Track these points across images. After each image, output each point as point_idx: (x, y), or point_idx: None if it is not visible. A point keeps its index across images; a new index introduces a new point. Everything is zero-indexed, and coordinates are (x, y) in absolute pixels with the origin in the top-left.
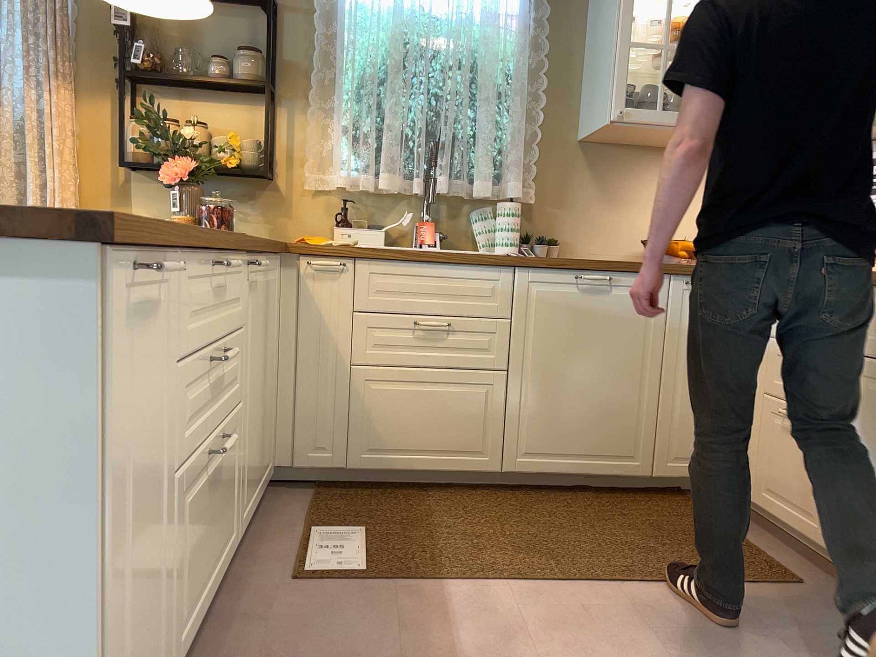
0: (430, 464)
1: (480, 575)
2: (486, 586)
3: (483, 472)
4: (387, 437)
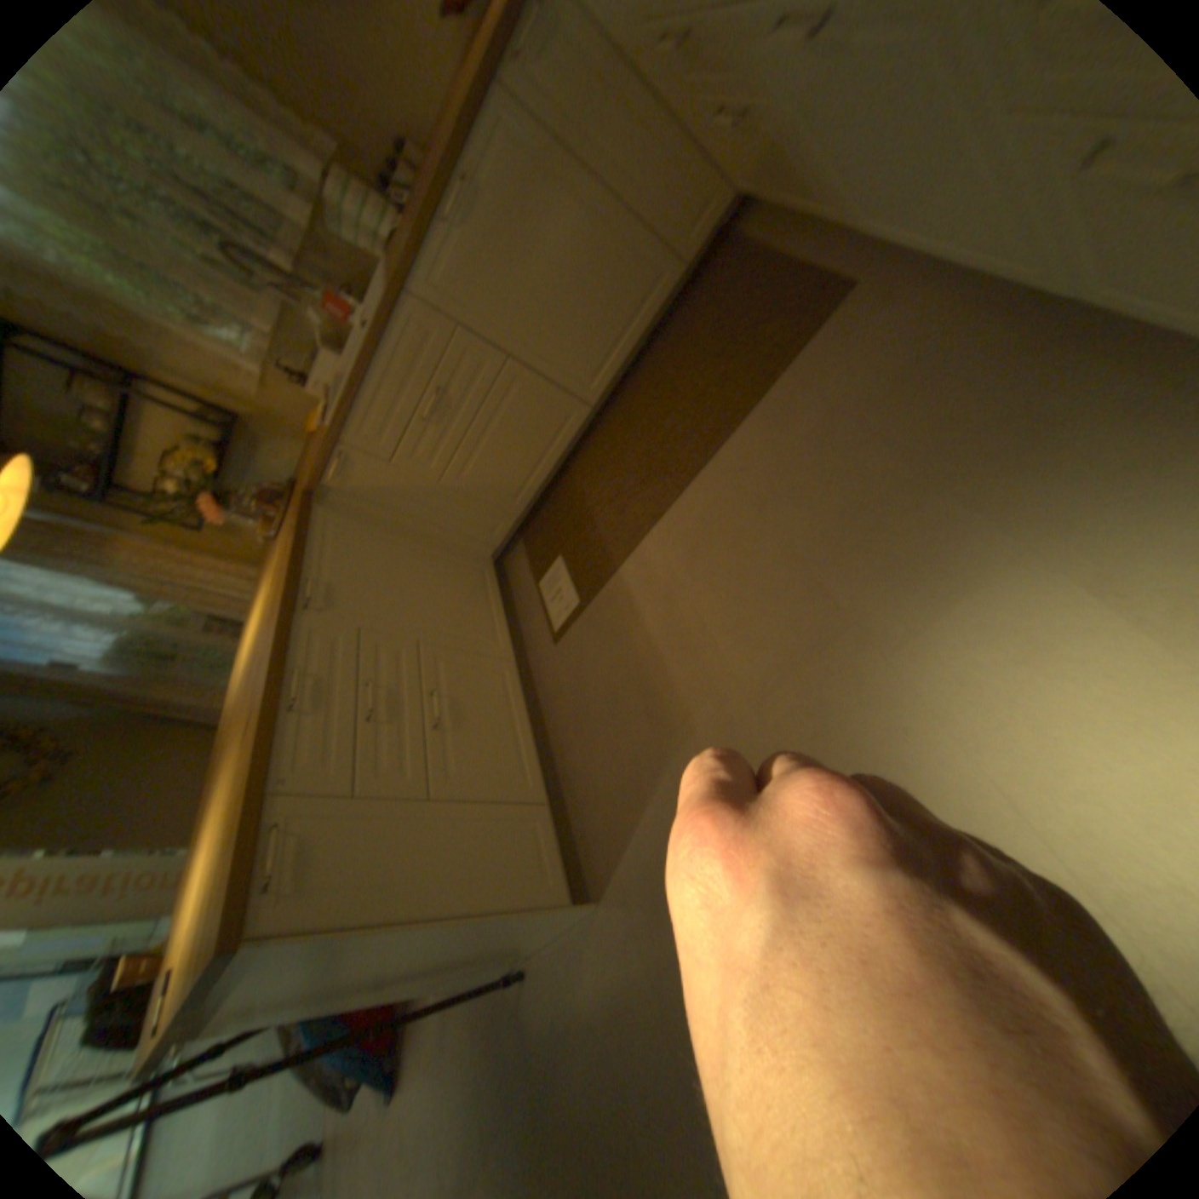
0: (551, 460)
1: (633, 540)
2: (641, 546)
3: (582, 423)
4: (512, 482)
